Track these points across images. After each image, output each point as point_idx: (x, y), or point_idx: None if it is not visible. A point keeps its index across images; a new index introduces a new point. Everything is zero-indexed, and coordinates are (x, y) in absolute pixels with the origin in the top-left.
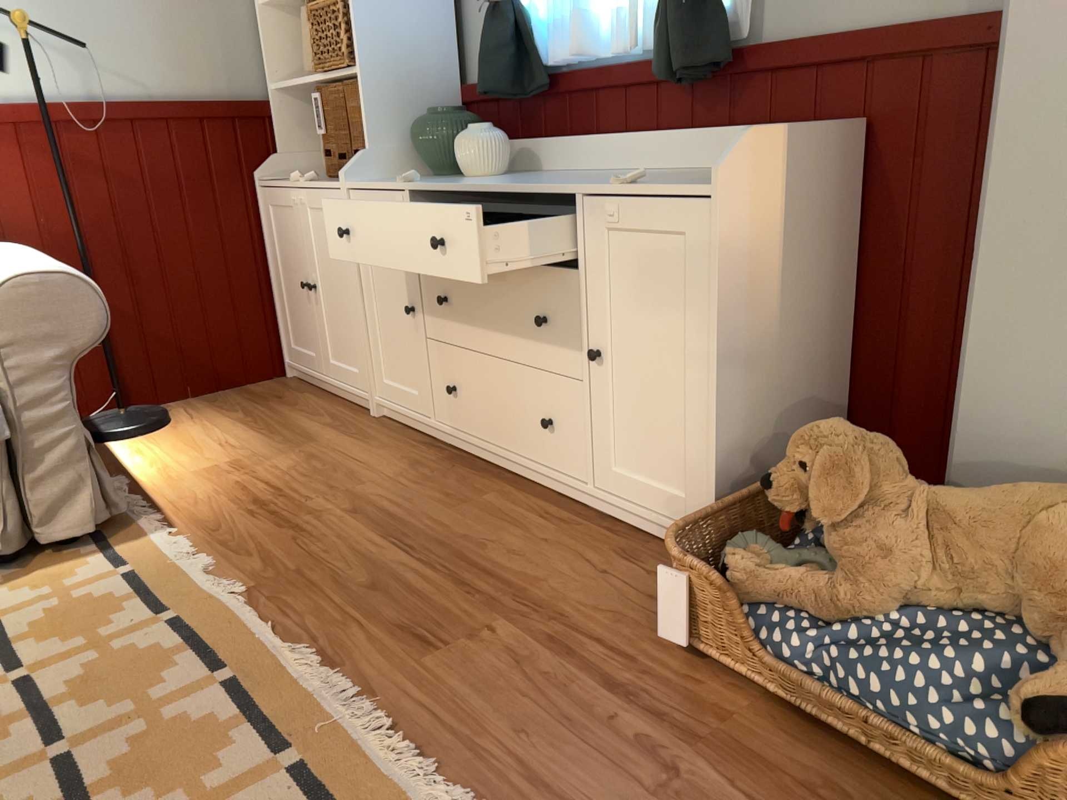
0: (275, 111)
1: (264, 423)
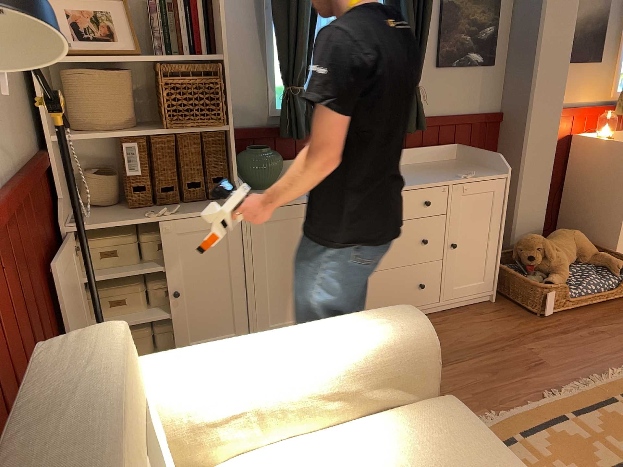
0: (52, 158)
1: None
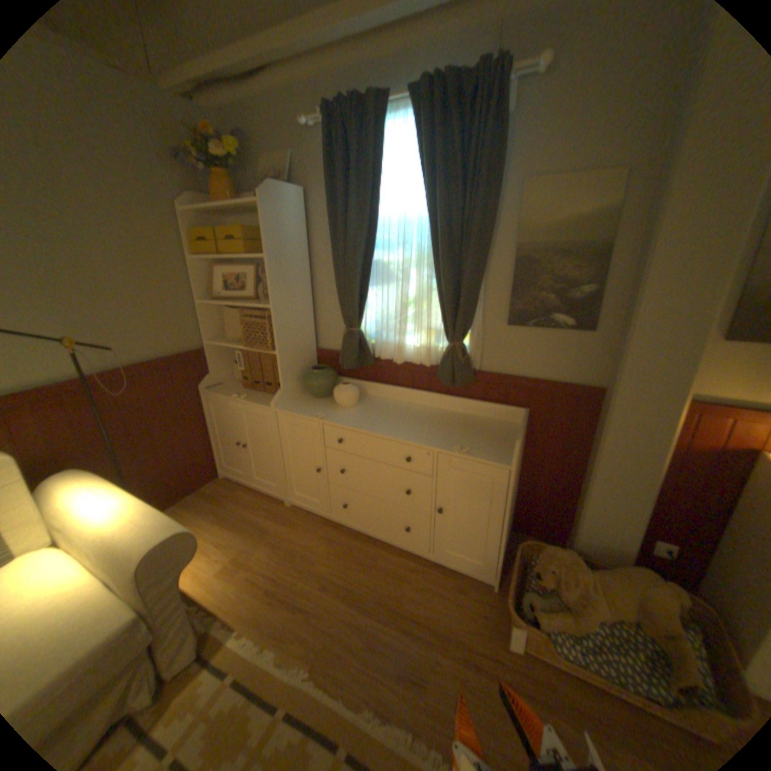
0: (207, 351)
1: (229, 521)
